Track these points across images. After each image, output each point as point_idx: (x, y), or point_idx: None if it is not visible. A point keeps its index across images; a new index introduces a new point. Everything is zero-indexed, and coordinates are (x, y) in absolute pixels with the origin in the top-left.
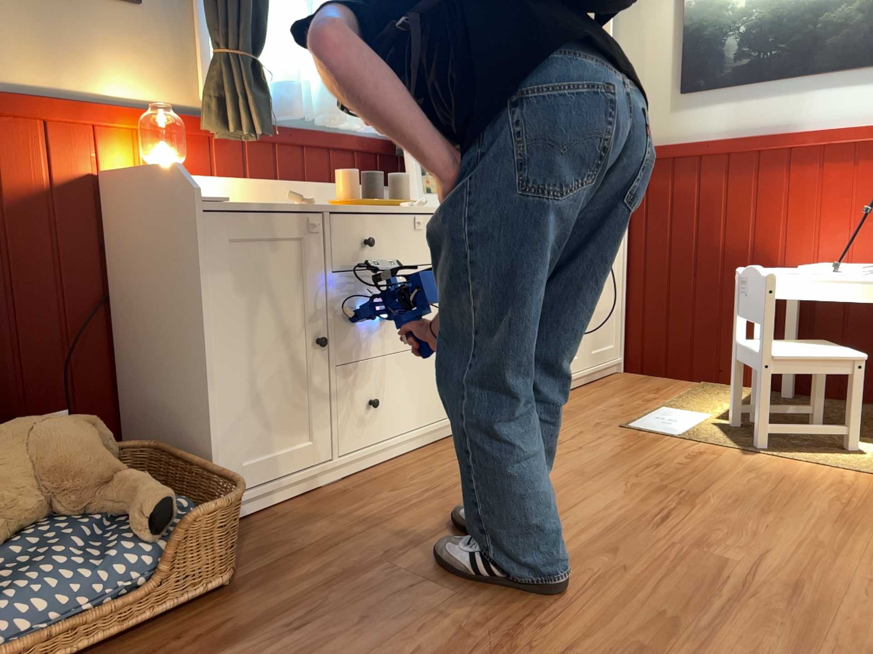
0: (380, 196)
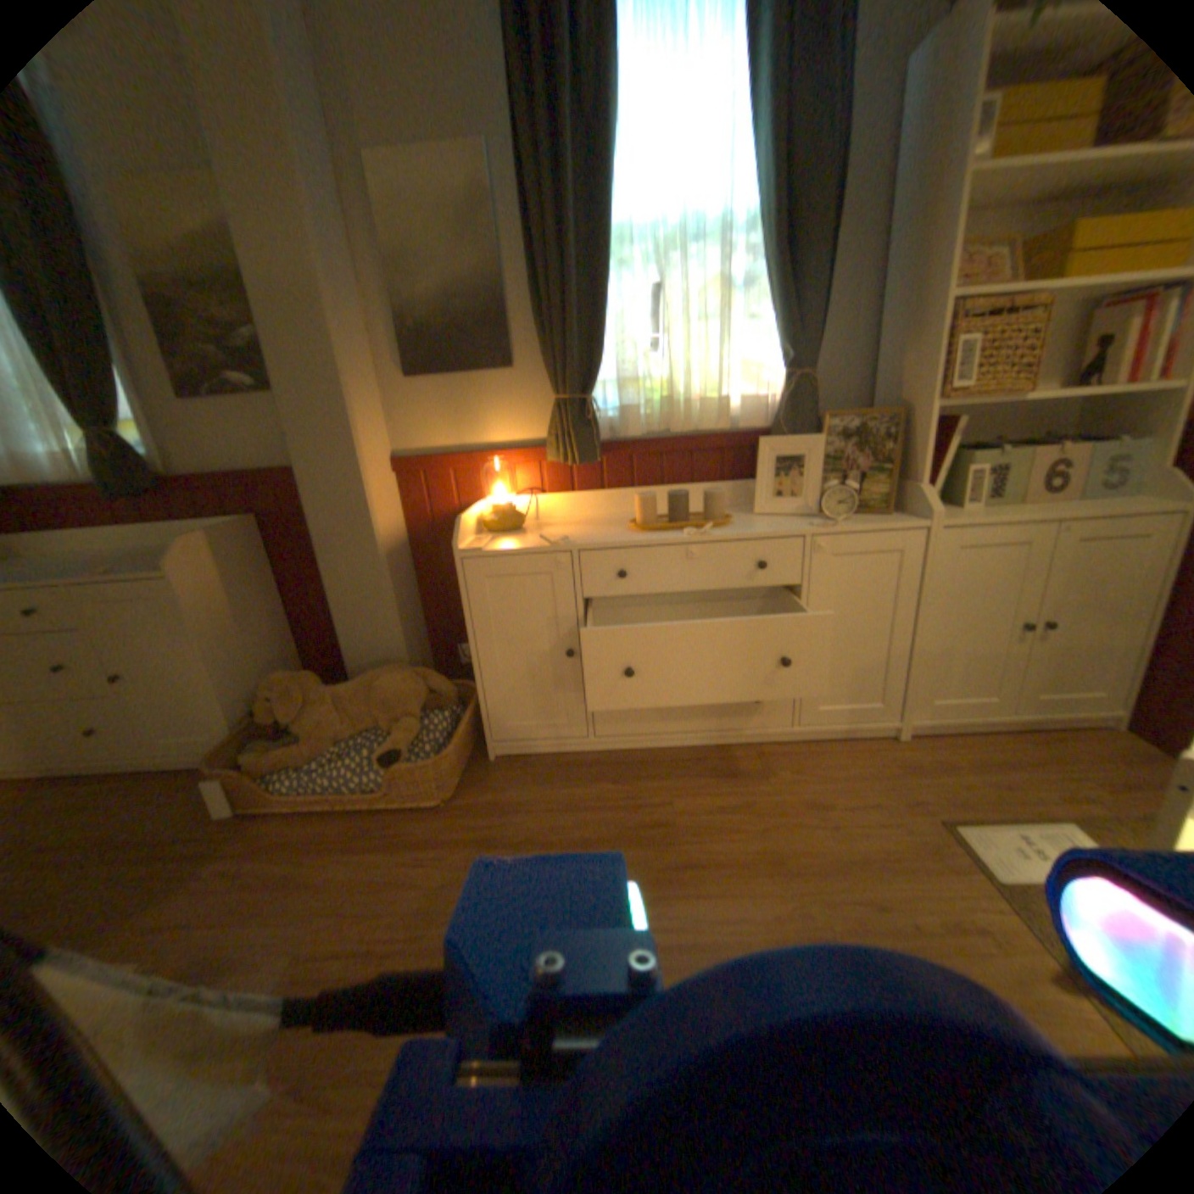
0: (682, 516)
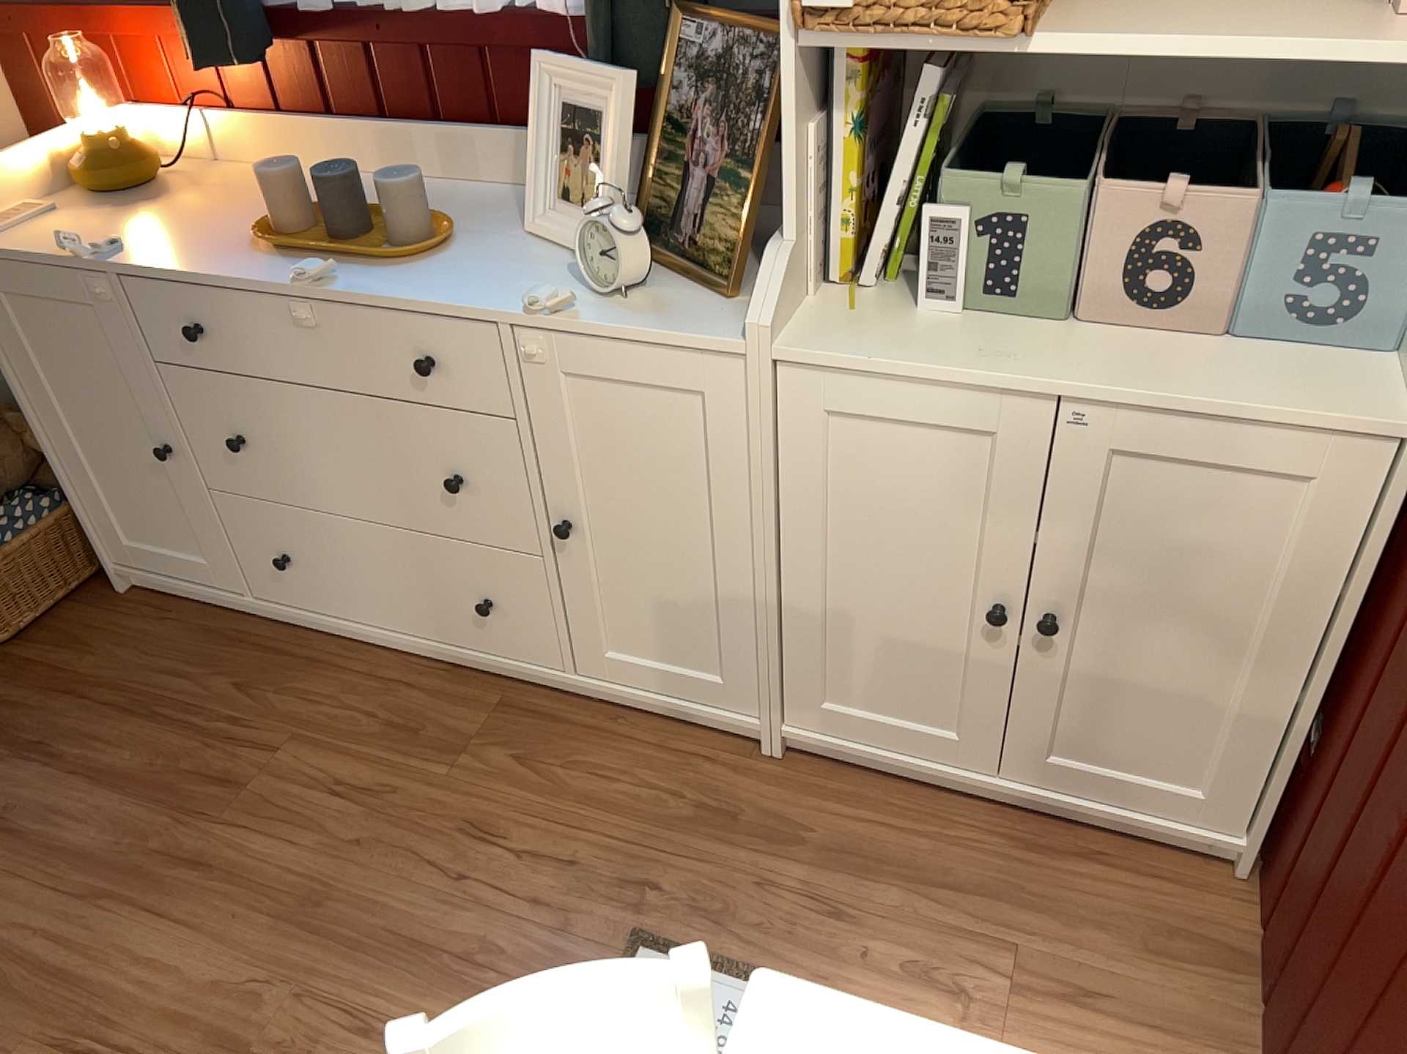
0: (352, 231)
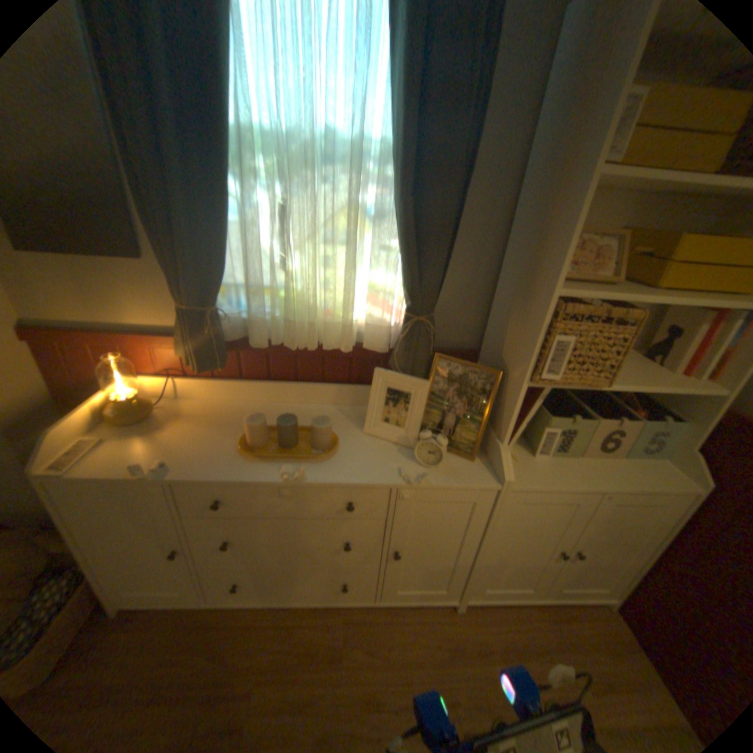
0: (289, 441)
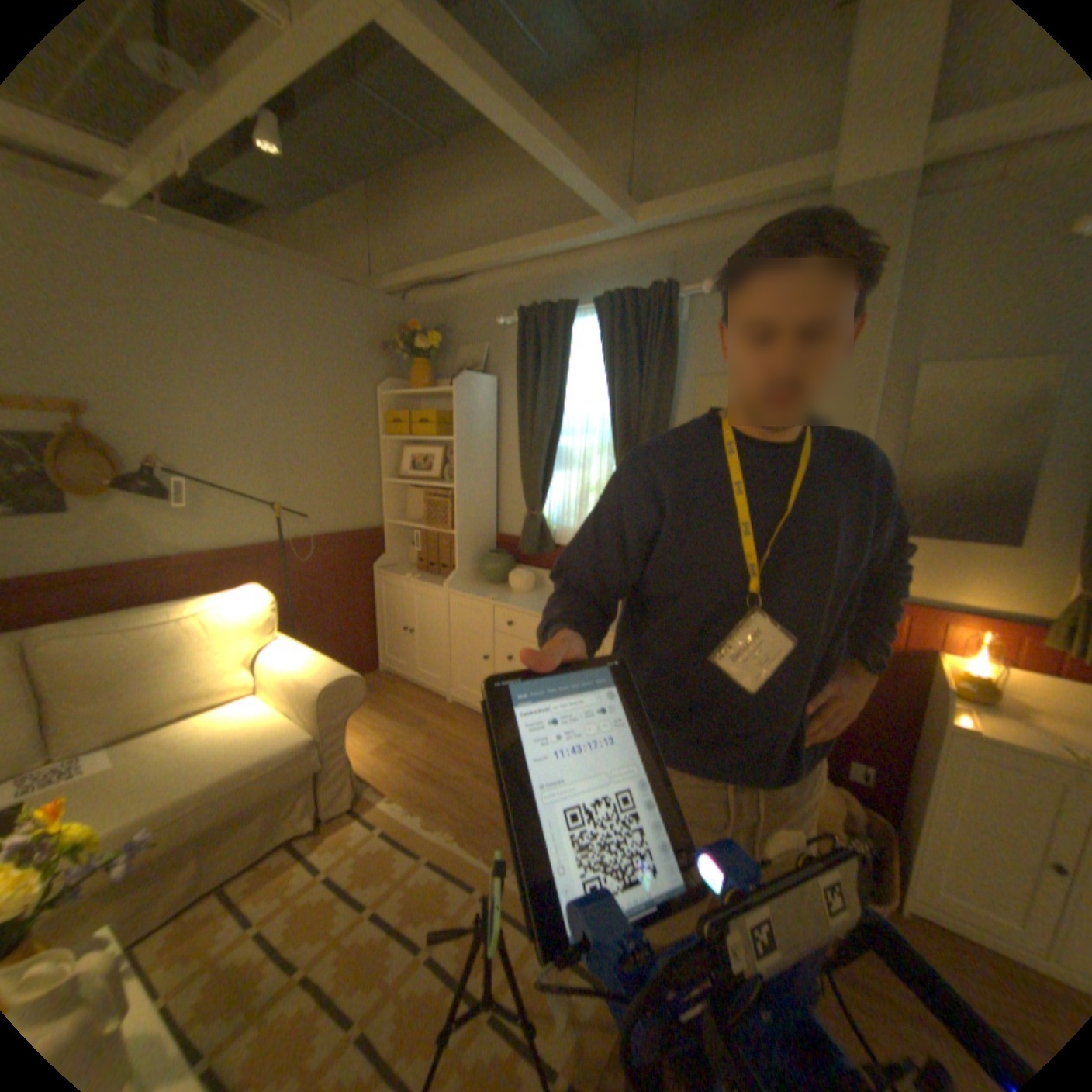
0: None
